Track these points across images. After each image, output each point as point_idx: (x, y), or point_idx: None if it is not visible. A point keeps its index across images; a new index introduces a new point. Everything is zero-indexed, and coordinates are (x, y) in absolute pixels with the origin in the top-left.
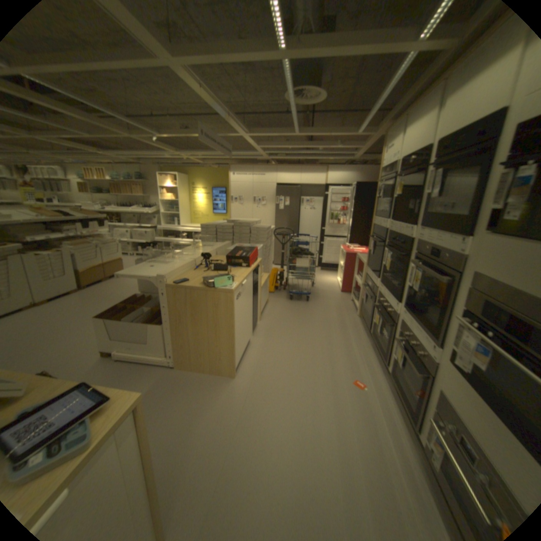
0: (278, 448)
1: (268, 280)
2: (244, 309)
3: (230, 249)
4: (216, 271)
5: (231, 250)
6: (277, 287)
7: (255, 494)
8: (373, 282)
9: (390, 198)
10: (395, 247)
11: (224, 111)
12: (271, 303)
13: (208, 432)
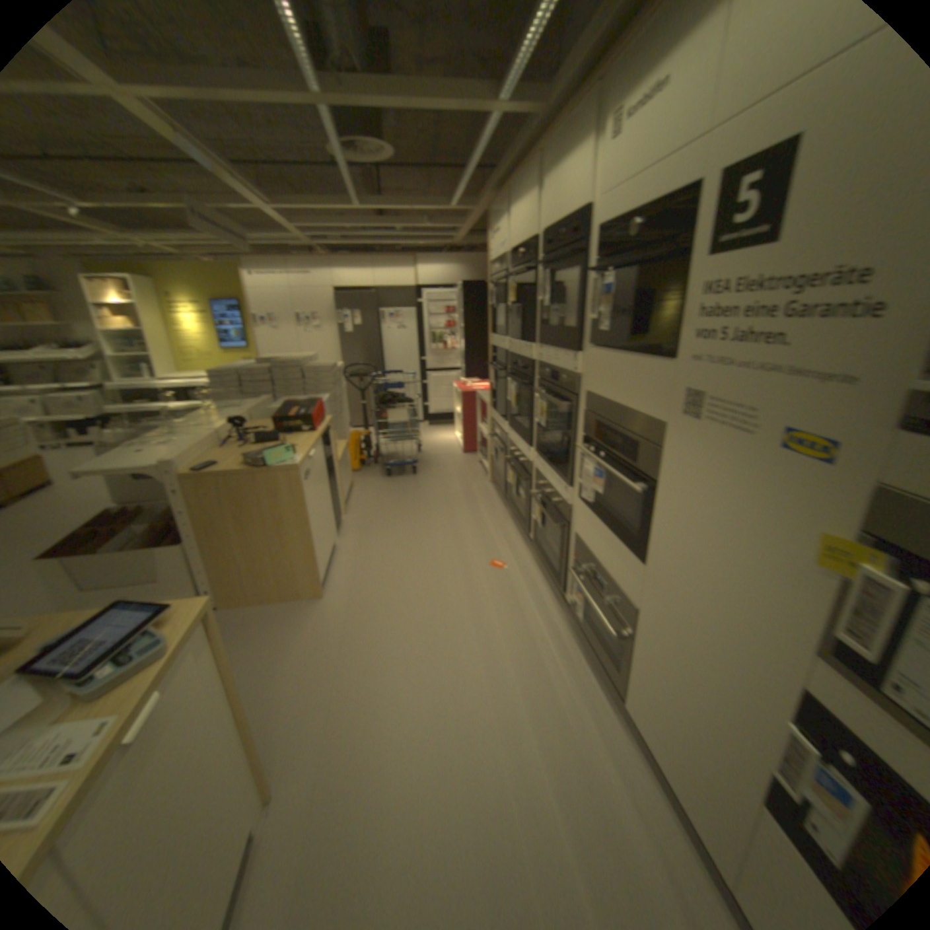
0: (400, 659)
1: (347, 451)
2: (317, 495)
3: (272, 407)
4: (259, 444)
5: (273, 408)
6: (363, 461)
7: (378, 712)
8: (499, 428)
9: (504, 307)
10: (517, 375)
11: (219, 168)
12: (357, 486)
13: (296, 671)
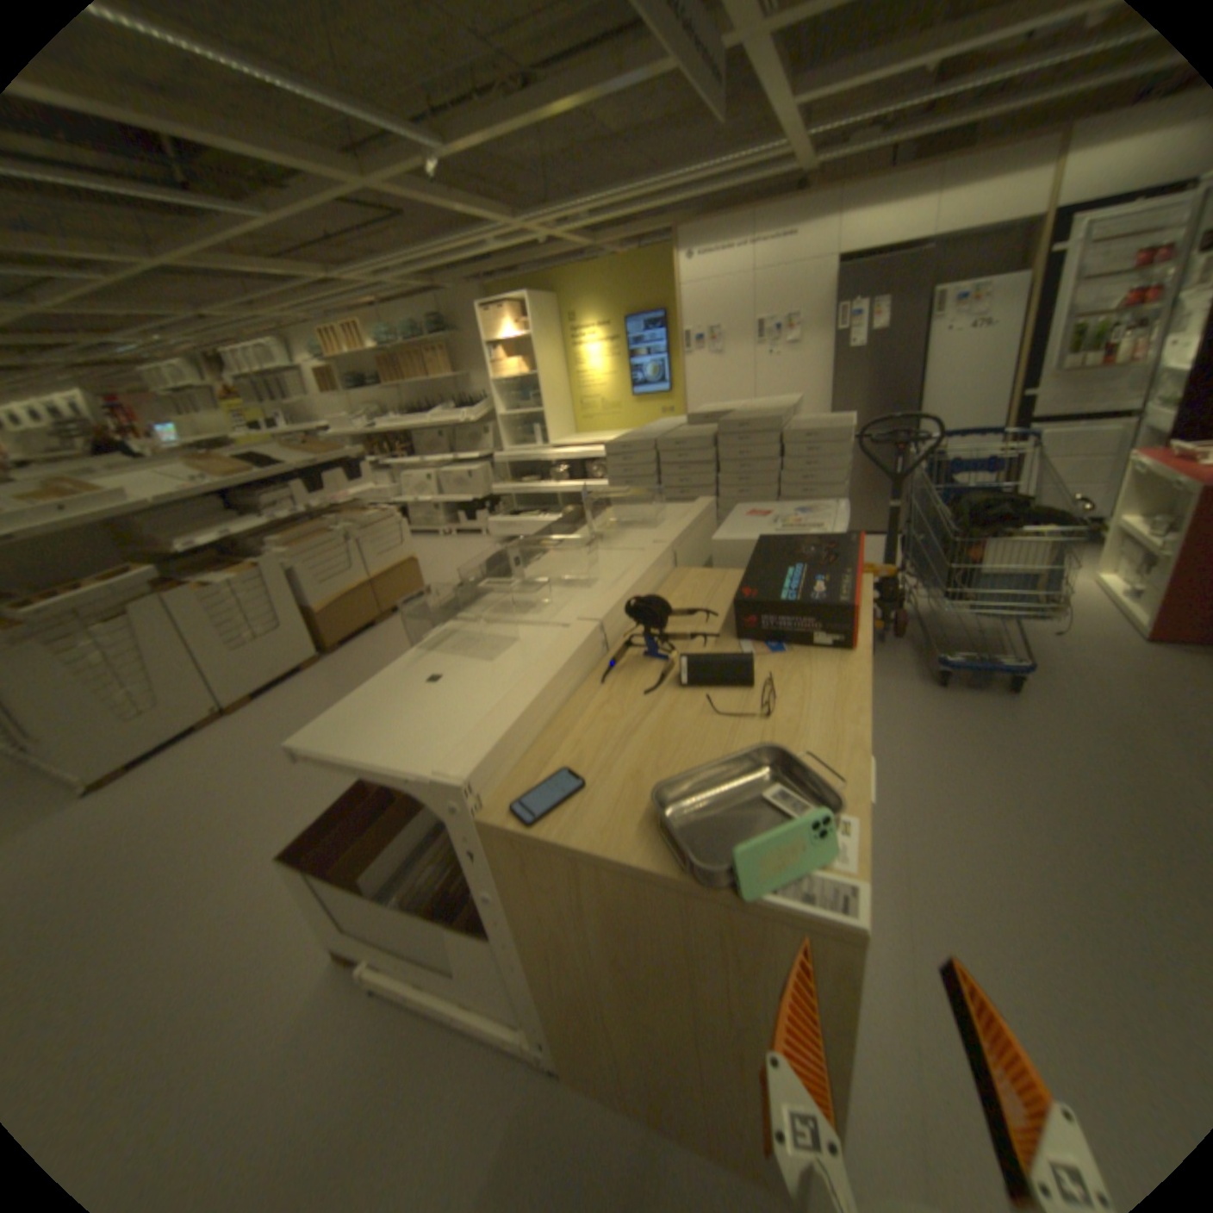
0: None
1: None
2: None
3: (726, 534)
4: (704, 684)
5: (730, 540)
6: None
7: None
8: None
9: None
10: None
11: None
12: None
13: None
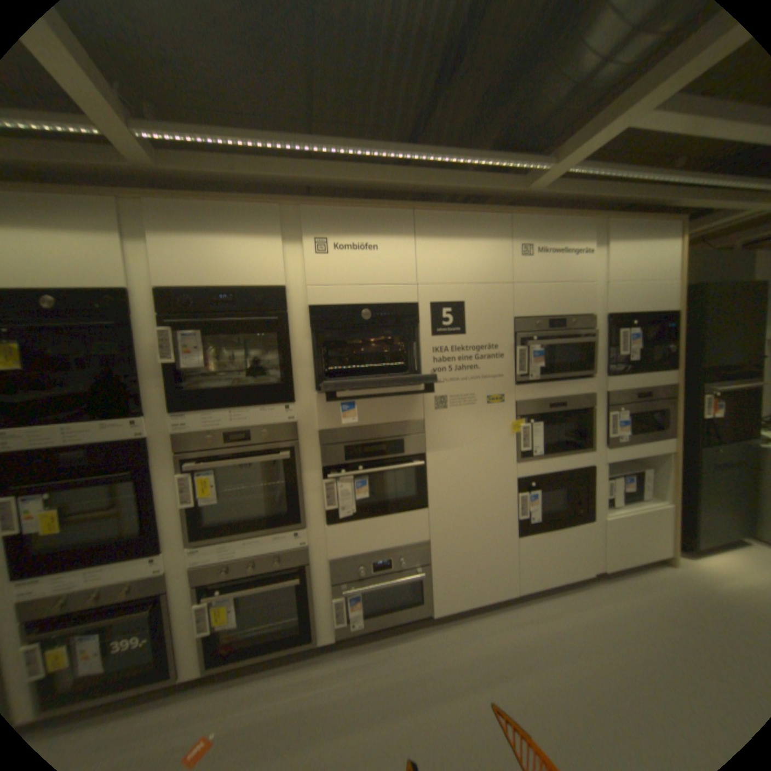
0: None
1: None
2: None
3: None
4: None
5: None
6: None
7: None
8: None
9: None
10: (69, 476)
11: None
12: None
13: None
